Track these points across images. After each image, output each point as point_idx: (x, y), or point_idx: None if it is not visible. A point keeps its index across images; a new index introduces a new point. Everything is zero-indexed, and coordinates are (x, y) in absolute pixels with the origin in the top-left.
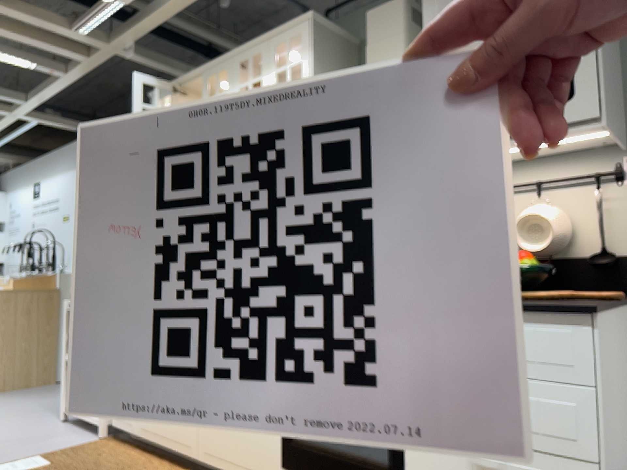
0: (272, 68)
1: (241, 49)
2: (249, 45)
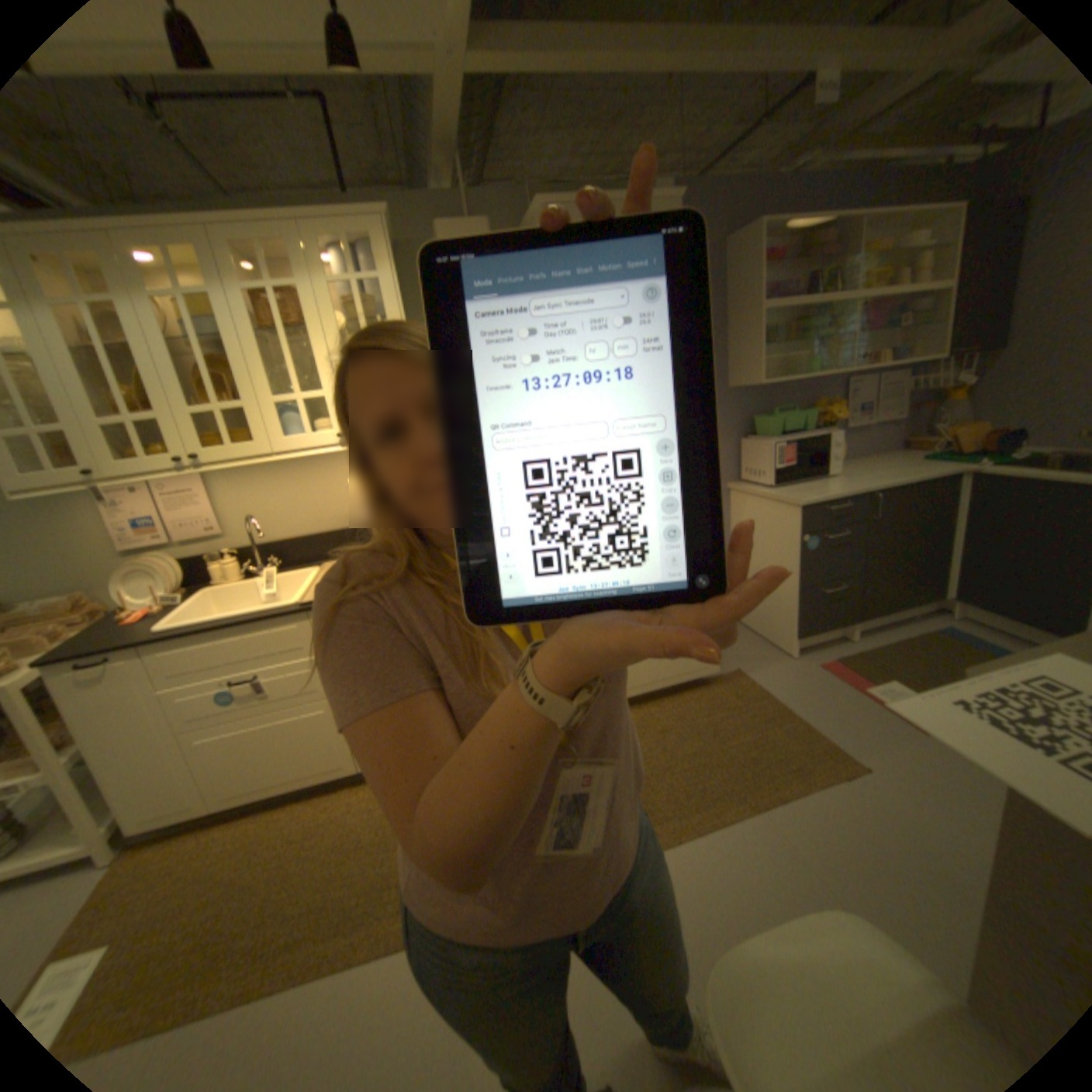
0: (319, 272)
1: (229, 217)
2: (250, 216)
